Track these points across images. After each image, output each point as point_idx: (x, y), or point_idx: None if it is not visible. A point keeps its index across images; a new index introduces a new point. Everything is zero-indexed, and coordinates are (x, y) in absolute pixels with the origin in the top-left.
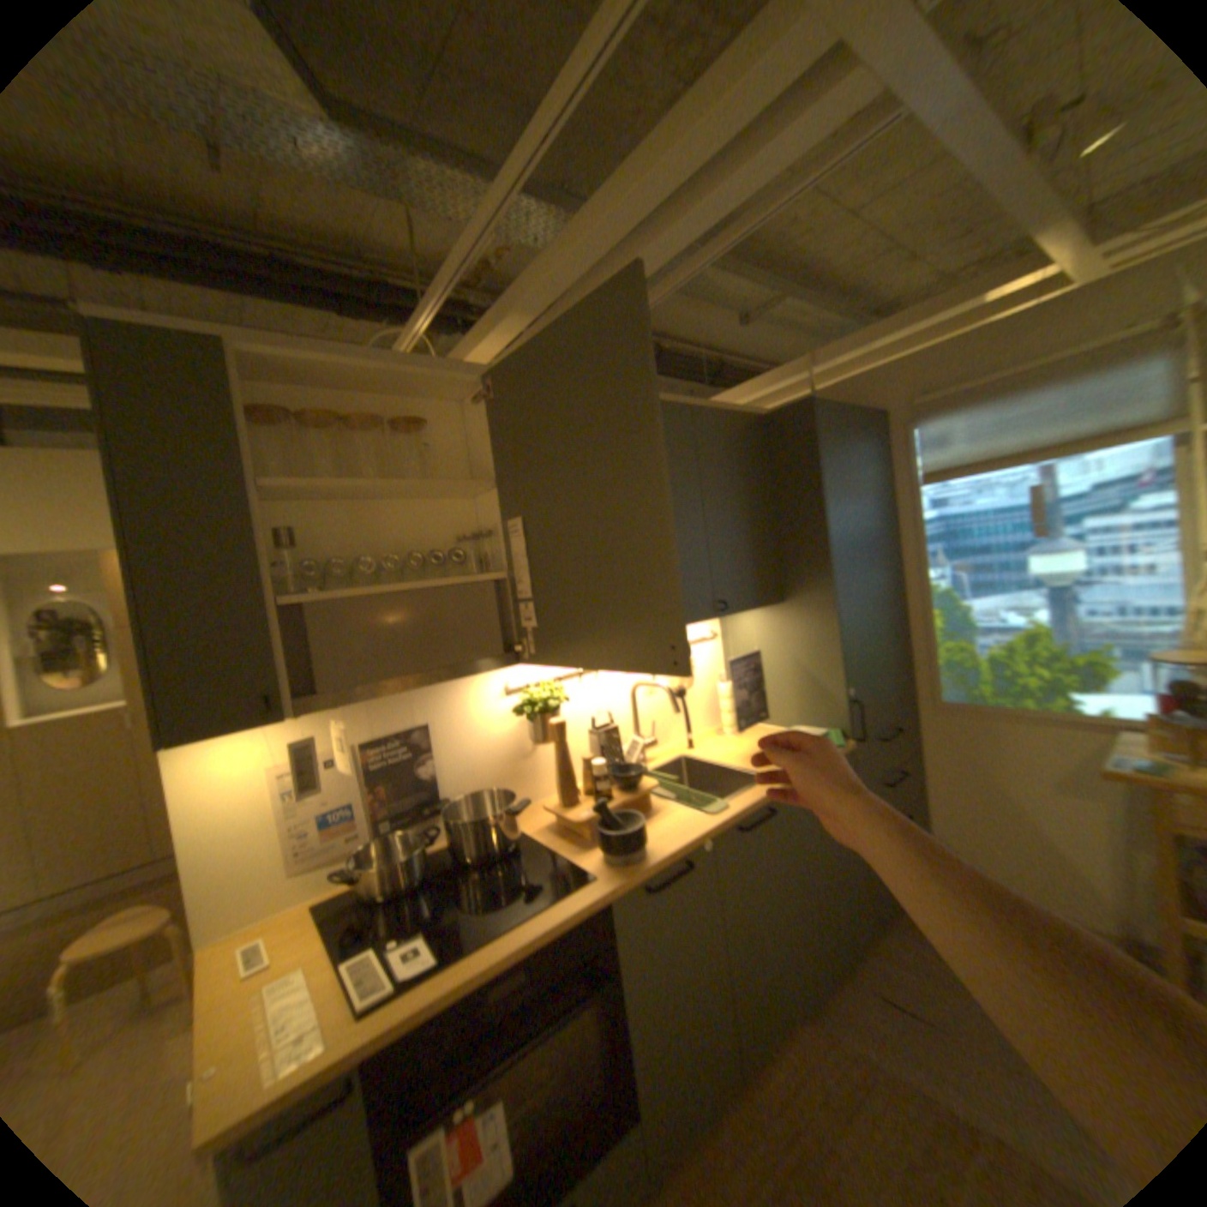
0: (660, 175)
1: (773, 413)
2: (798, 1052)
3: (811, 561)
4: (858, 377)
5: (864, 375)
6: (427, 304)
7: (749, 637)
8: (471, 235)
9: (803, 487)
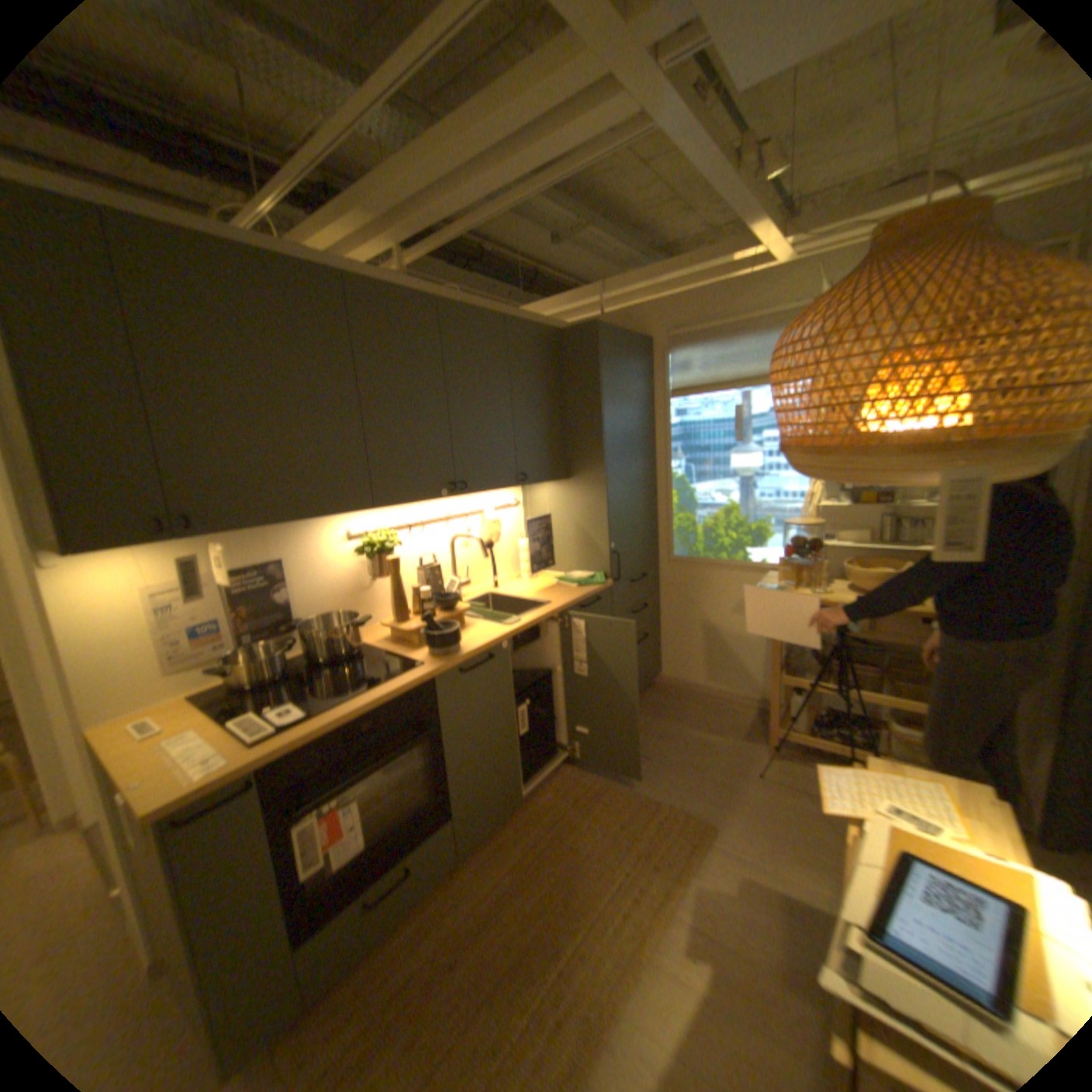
0: (484, 132)
1: (569, 329)
2: (561, 783)
3: (591, 449)
4: (635, 308)
5: (639, 307)
6: (274, 191)
7: (544, 506)
8: (322, 143)
9: (587, 391)
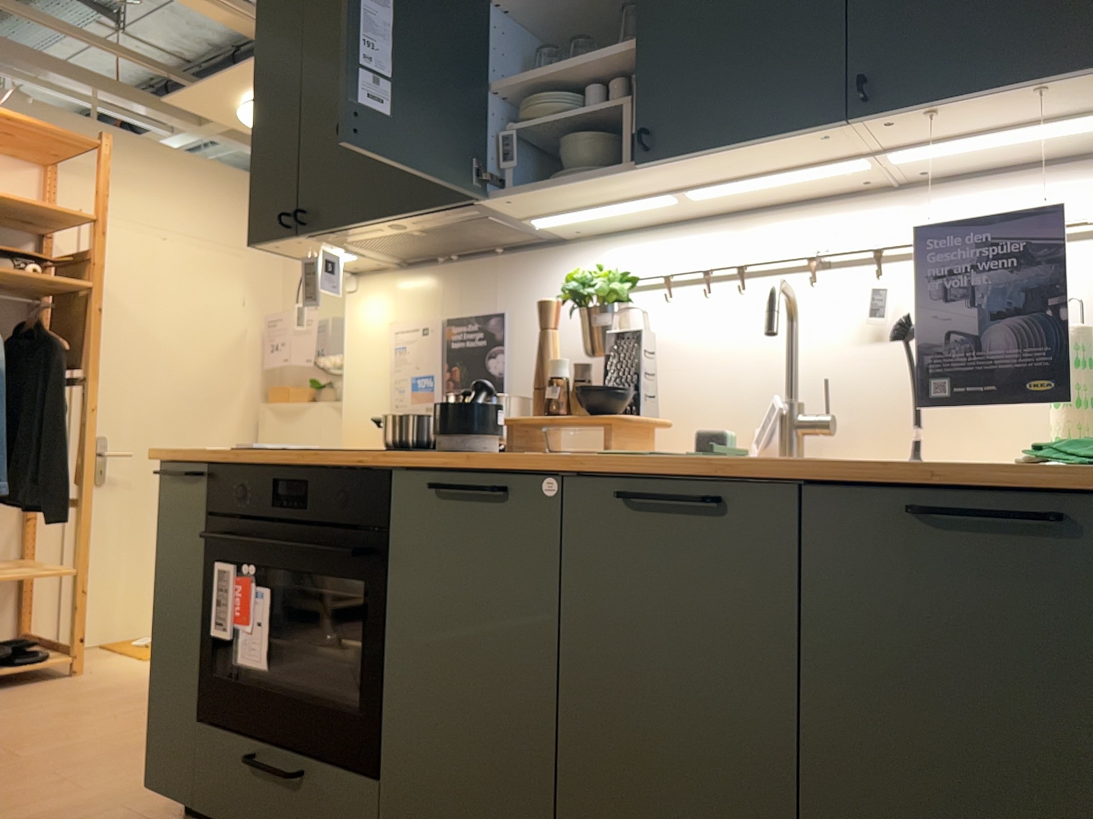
0: None
1: None
2: None
3: None
4: None
5: None
6: None
7: None
8: None
9: None
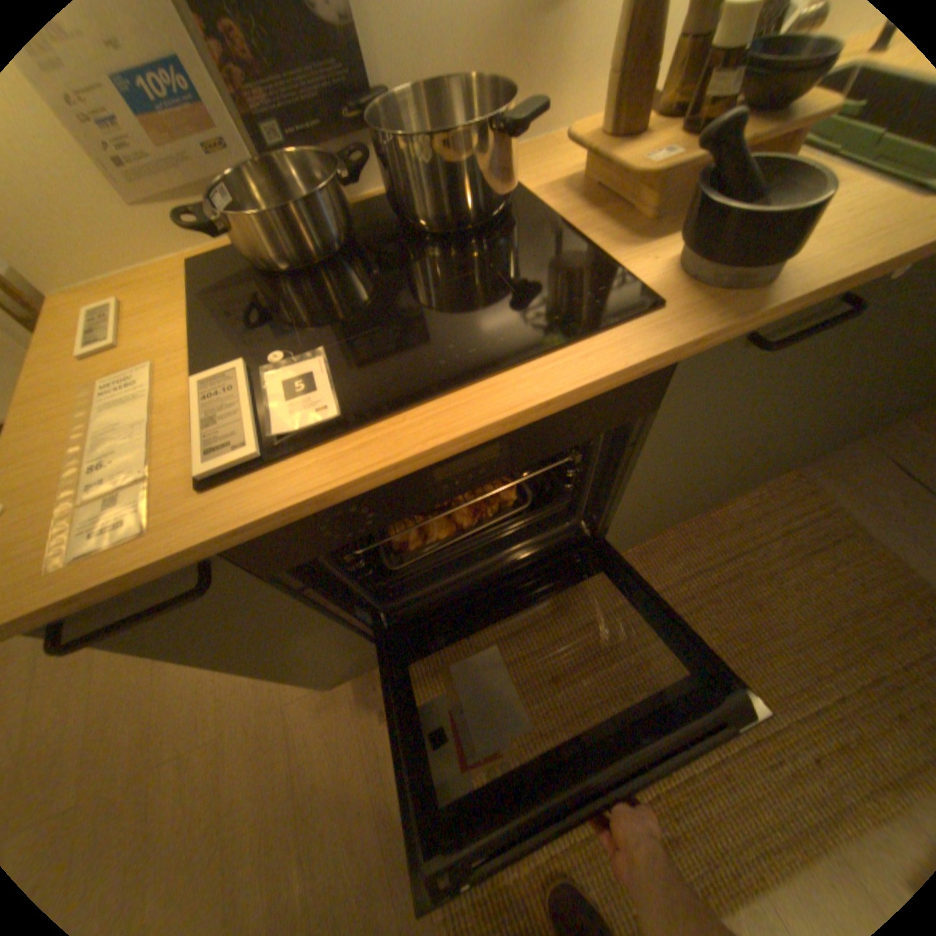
0: None
1: None
2: (773, 488)
3: None
4: None
5: None
6: None
7: None
8: None
9: None
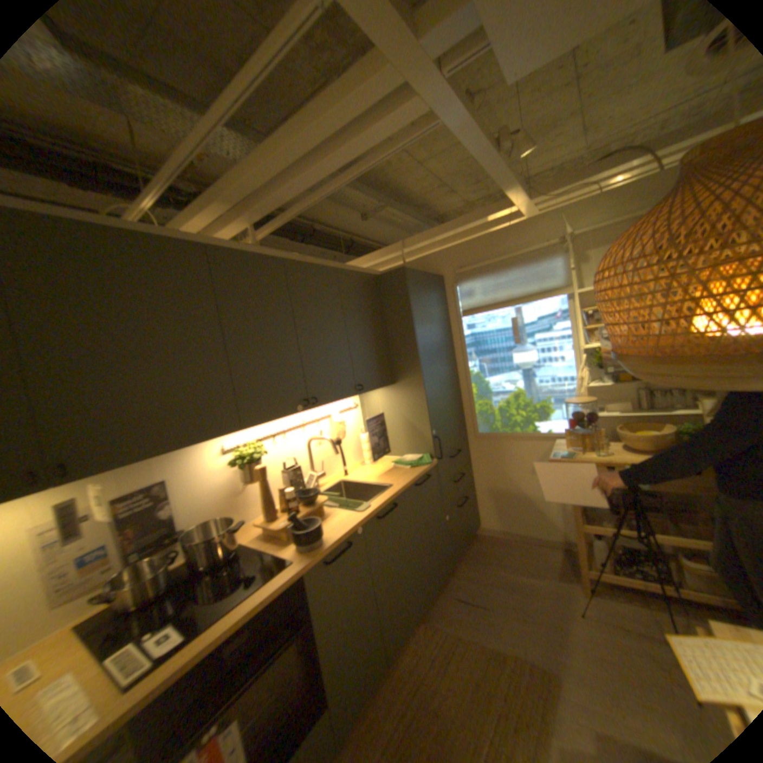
0: (311, 134)
1: (383, 274)
2: (416, 642)
3: (408, 360)
4: (427, 256)
5: (430, 255)
6: (151, 190)
7: (377, 406)
8: (184, 150)
9: (402, 318)
